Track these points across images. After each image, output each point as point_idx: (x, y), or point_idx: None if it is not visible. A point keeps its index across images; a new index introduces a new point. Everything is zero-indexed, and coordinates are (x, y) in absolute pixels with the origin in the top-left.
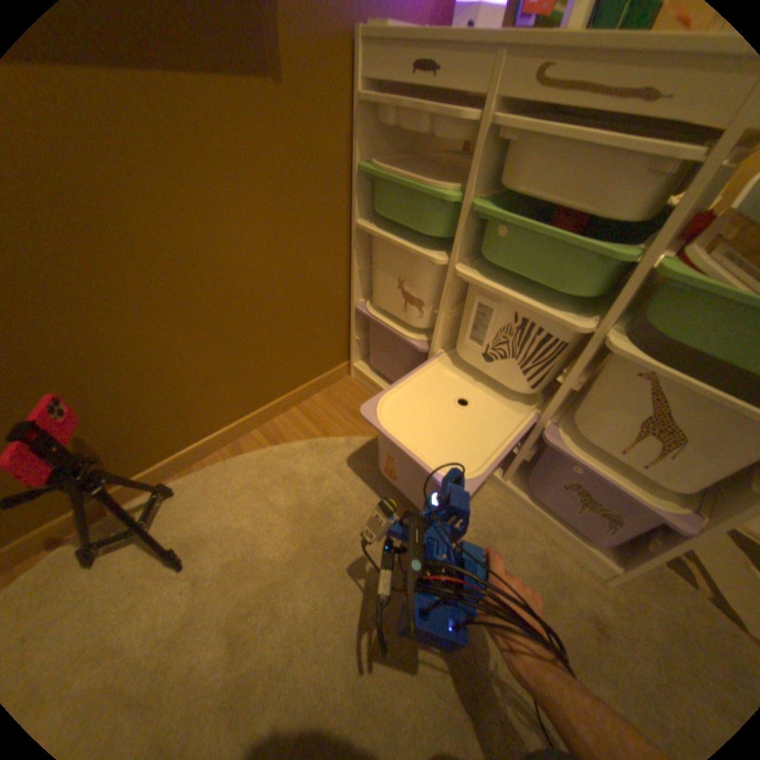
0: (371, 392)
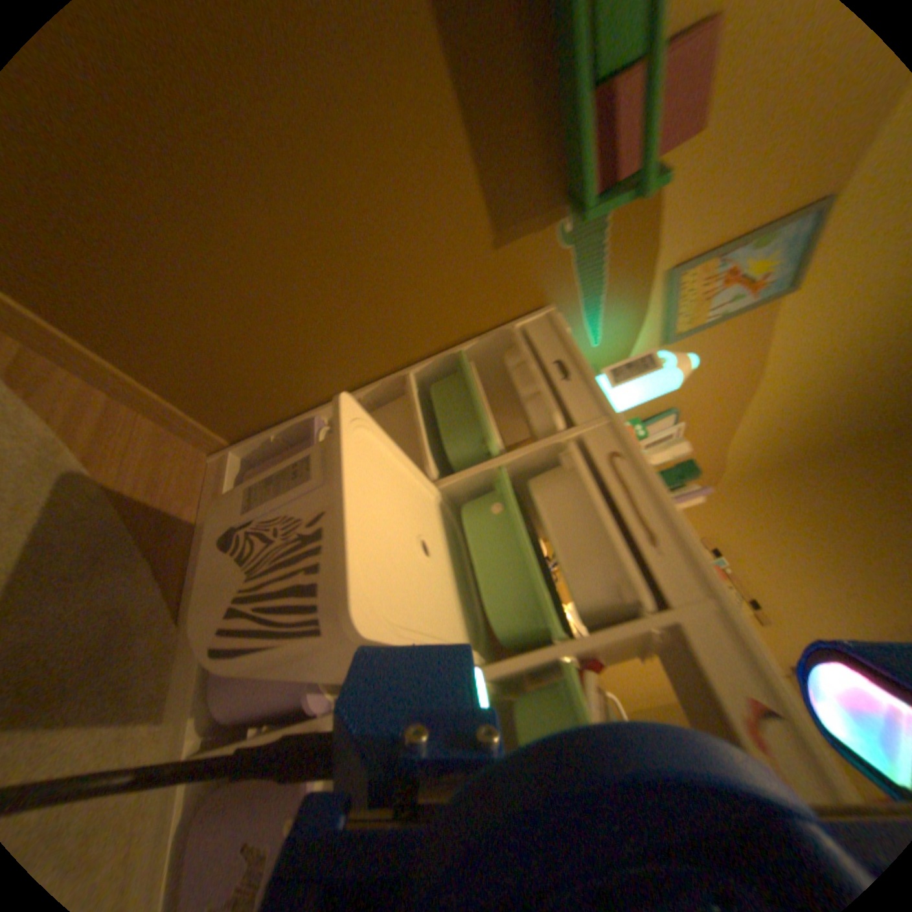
0: (200, 502)
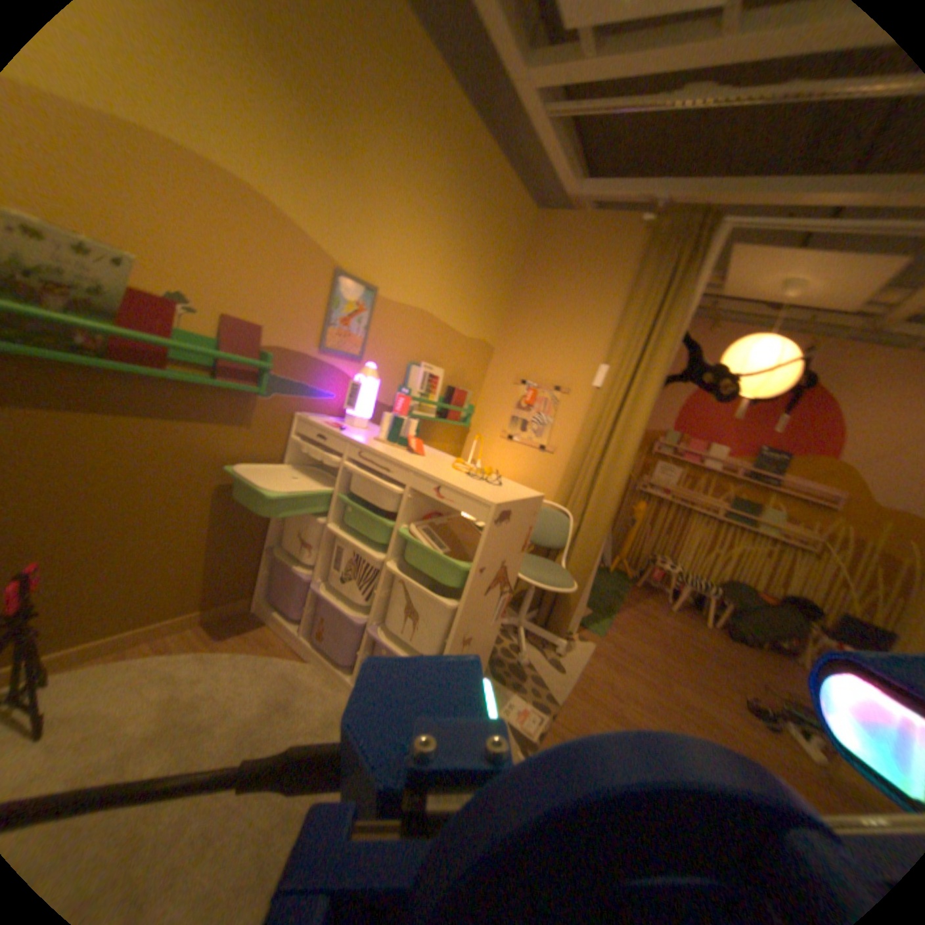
0: (265, 626)
